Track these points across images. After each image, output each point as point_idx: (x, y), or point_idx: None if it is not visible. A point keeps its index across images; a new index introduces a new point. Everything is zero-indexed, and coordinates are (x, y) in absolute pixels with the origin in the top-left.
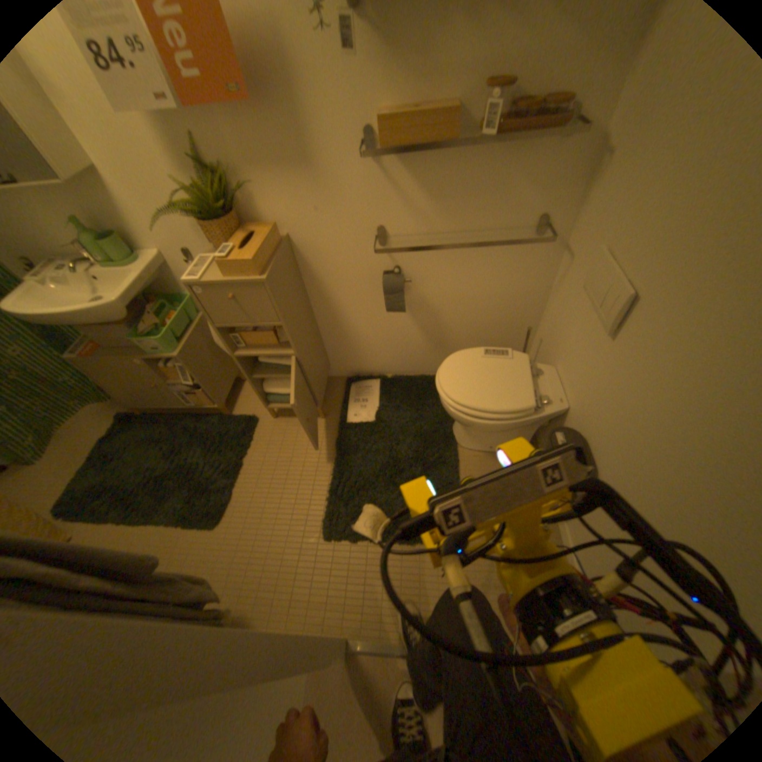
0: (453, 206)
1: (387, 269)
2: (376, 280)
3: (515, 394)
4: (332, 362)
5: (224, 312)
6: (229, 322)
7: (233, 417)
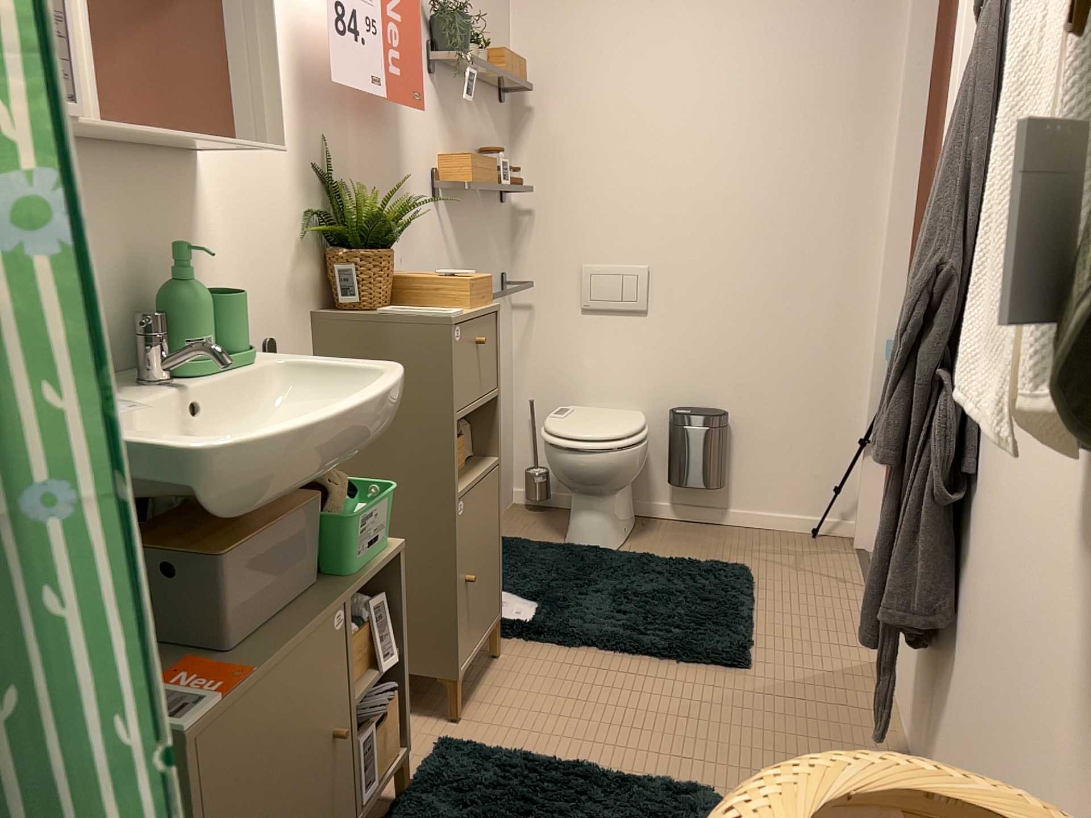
0: (470, 263)
1: None
2: None
3: (624, 415)
4: None
5: (468, 379)
6: (468, 401)
7: (426, 775)
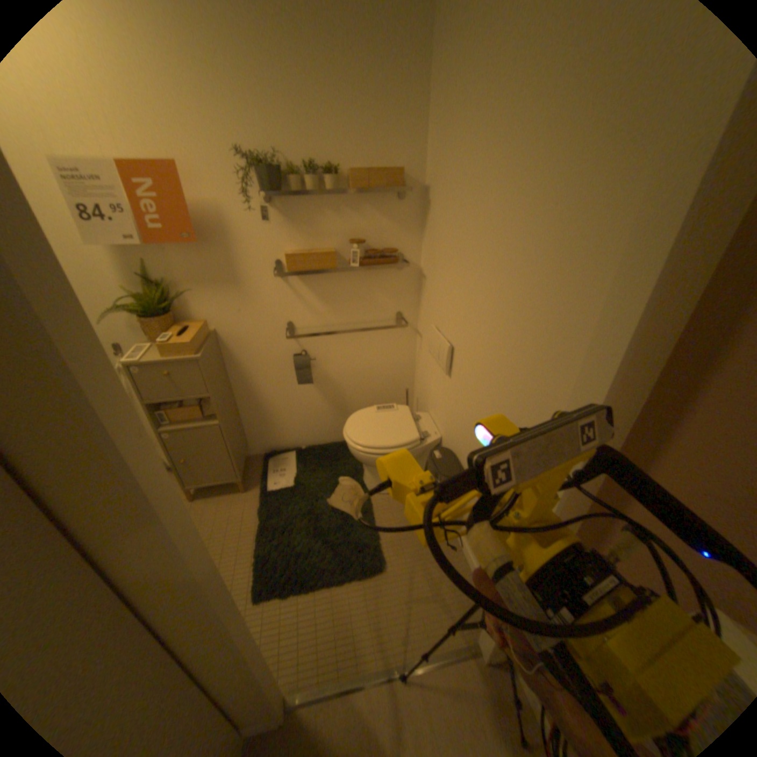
0: (339, 309)
1: (296, 353)
2: (288, 362)
3: (402, 432)
4: (249, 440)
5: (156, 389)
6: (160, 398)
7: None
